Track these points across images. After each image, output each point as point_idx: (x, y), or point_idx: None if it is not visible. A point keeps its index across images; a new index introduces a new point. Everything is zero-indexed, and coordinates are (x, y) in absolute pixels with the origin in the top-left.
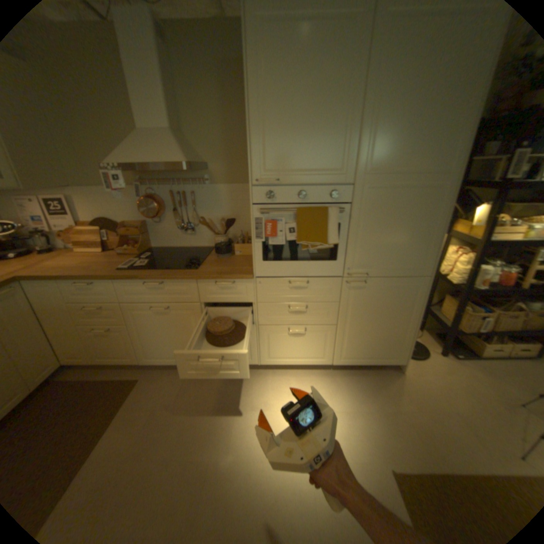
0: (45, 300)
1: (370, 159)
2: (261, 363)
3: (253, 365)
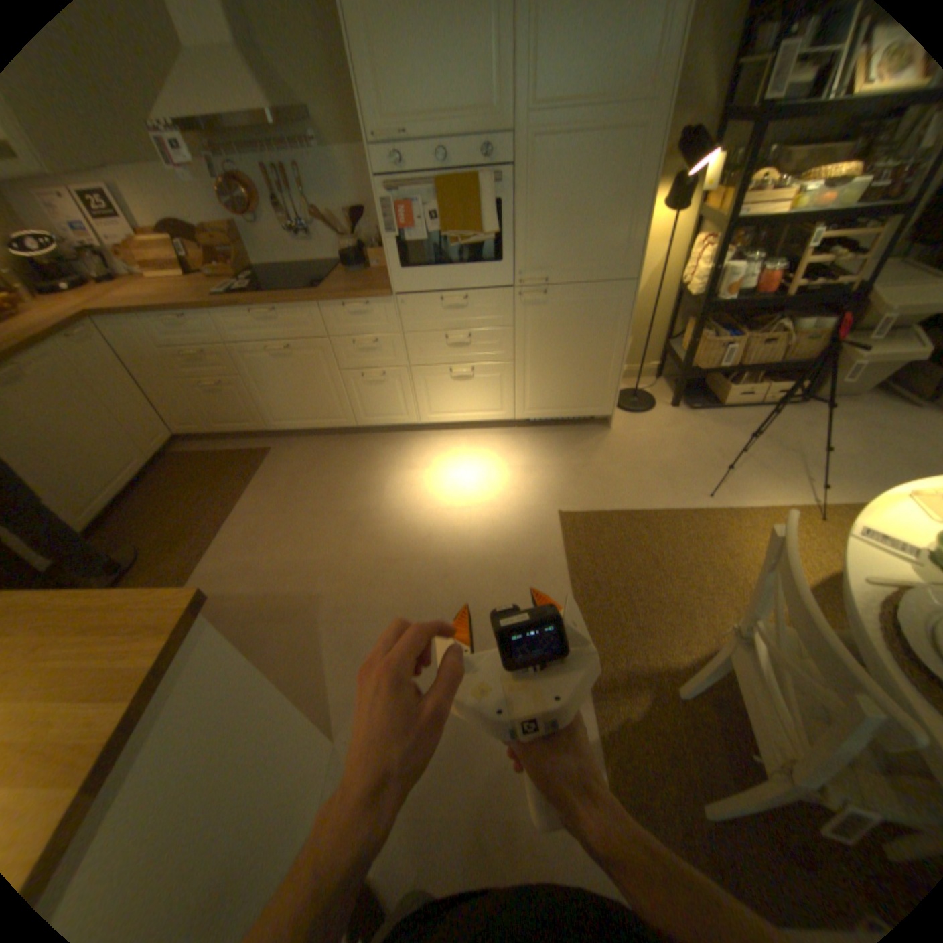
0: (129, 345)
1: (531, 85)
2: (420, 420)
3: (411, 424)
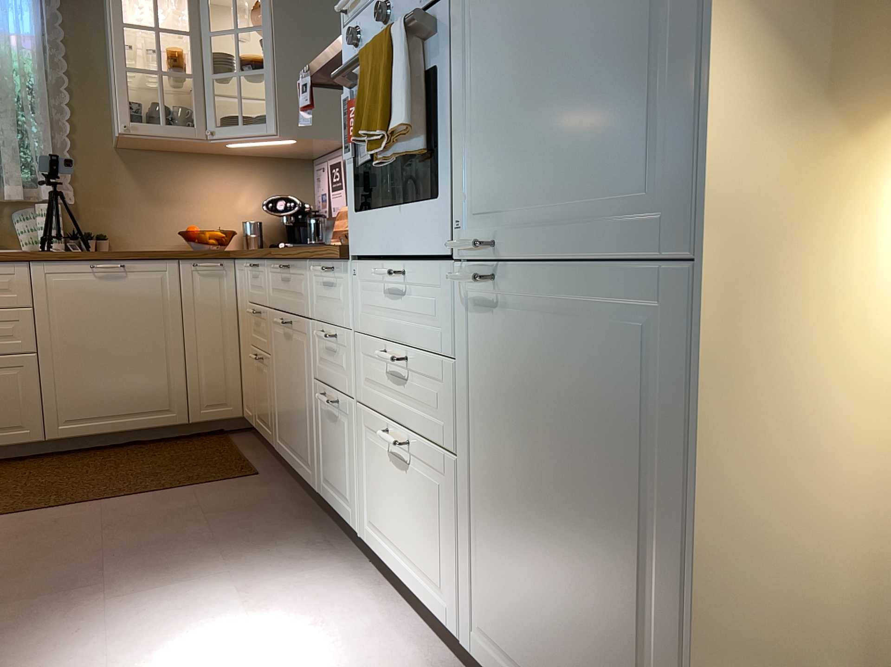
0: (241, 293)
1: None
2: (362, 533)
3: (356, 534)
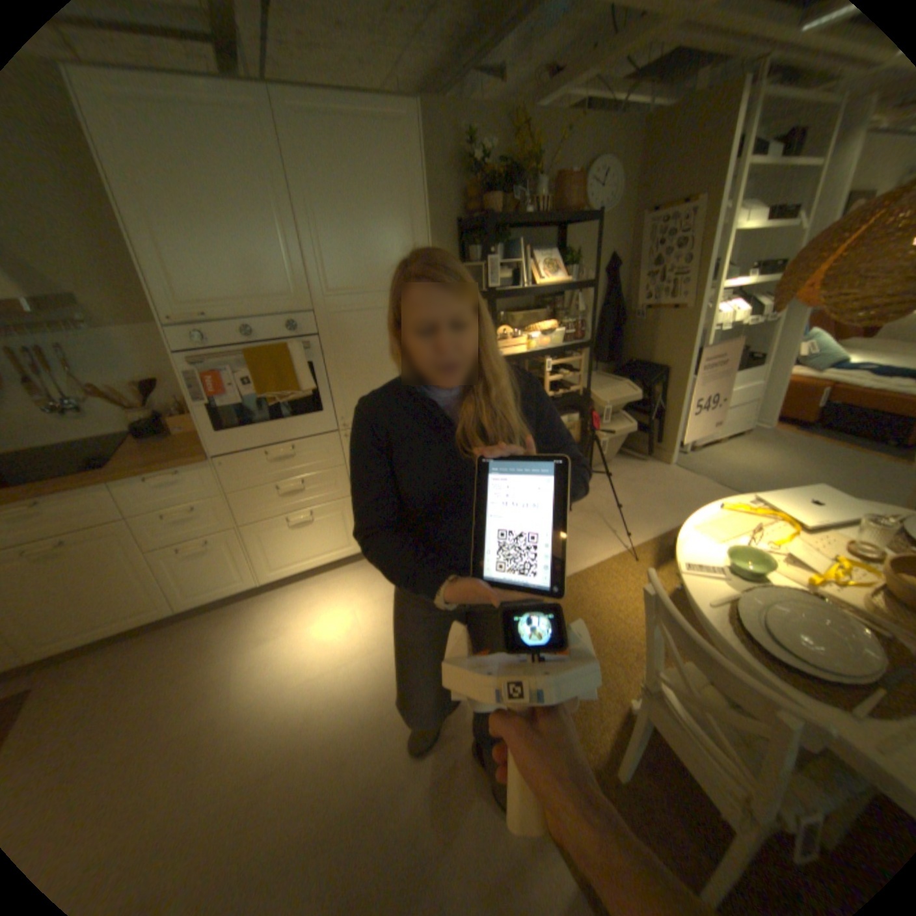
0: None
1: (323, 279)
2: (258, 582)
3: (248, 589)
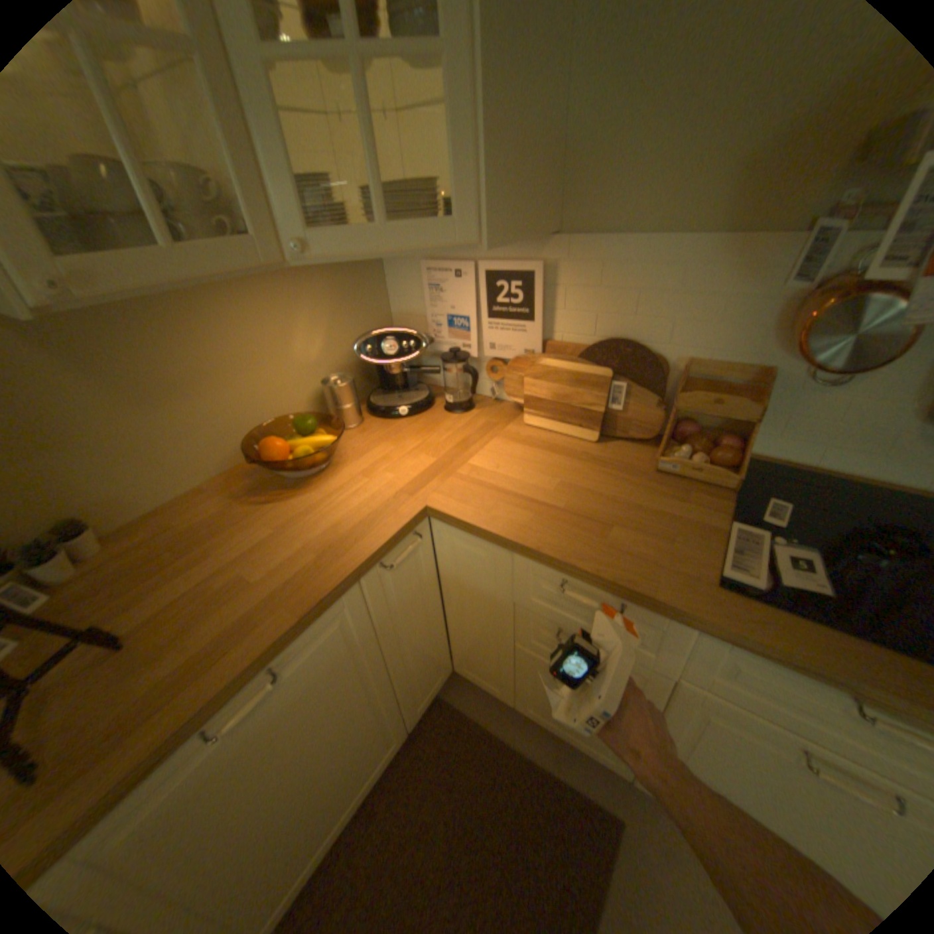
0: (470, 571)
1: None
2: None
3: None
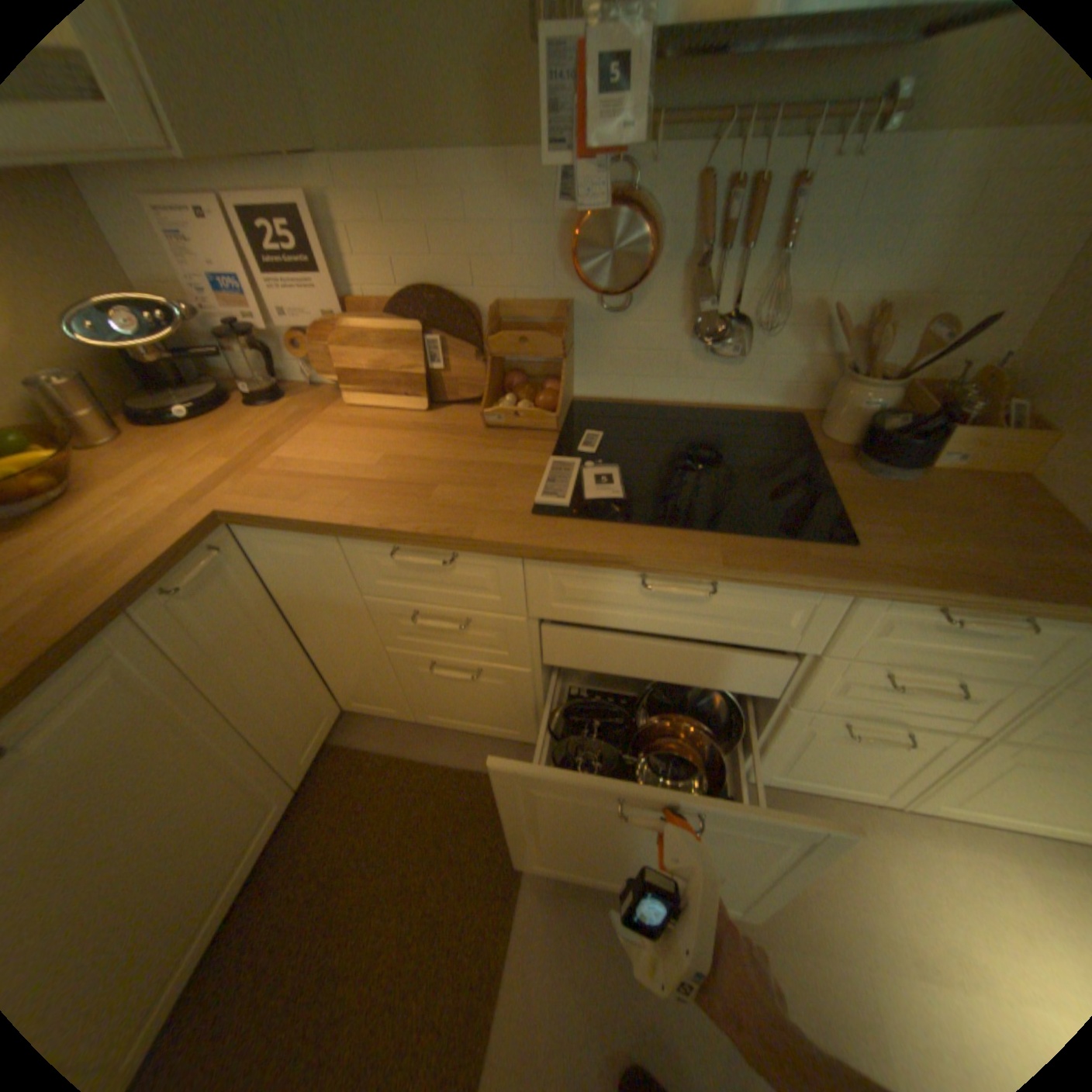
0: (303, 579)
1: None
2: (918, 808)
3: (887, 806)
